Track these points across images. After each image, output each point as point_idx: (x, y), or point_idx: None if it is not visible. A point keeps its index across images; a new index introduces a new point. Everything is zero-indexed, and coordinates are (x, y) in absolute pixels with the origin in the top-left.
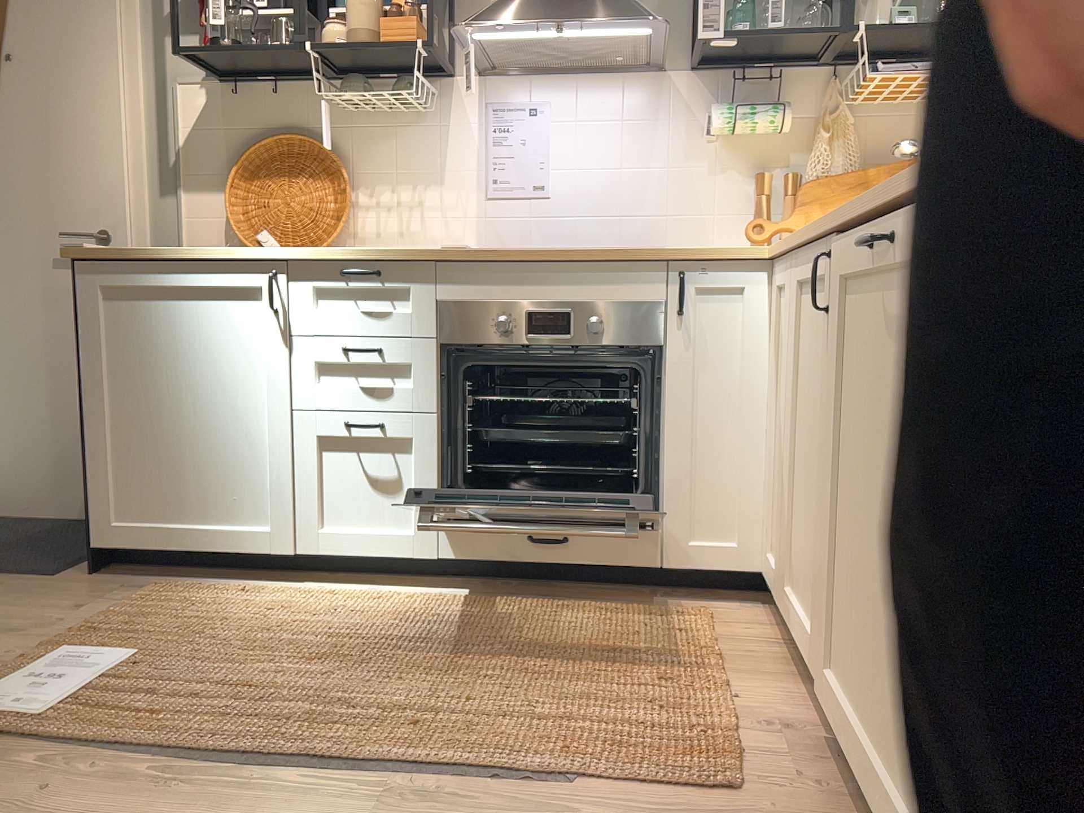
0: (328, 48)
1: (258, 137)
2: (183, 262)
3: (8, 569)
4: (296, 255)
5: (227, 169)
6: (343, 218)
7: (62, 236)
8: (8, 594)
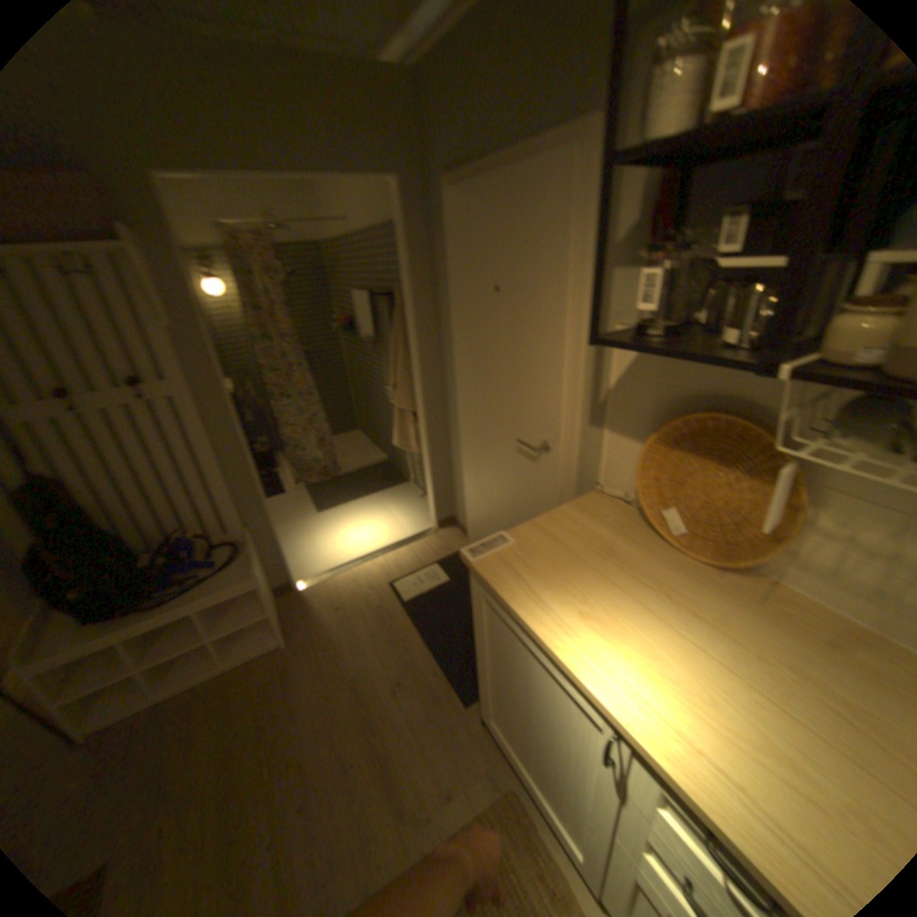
0: (840, 358)
1: (694, 398)
2: (536, 638)
3: (452, 673)
4: (648, 756)
5: (652, 420)
6: (783, 549)
7: (517, 442)
8: (434, 724)
